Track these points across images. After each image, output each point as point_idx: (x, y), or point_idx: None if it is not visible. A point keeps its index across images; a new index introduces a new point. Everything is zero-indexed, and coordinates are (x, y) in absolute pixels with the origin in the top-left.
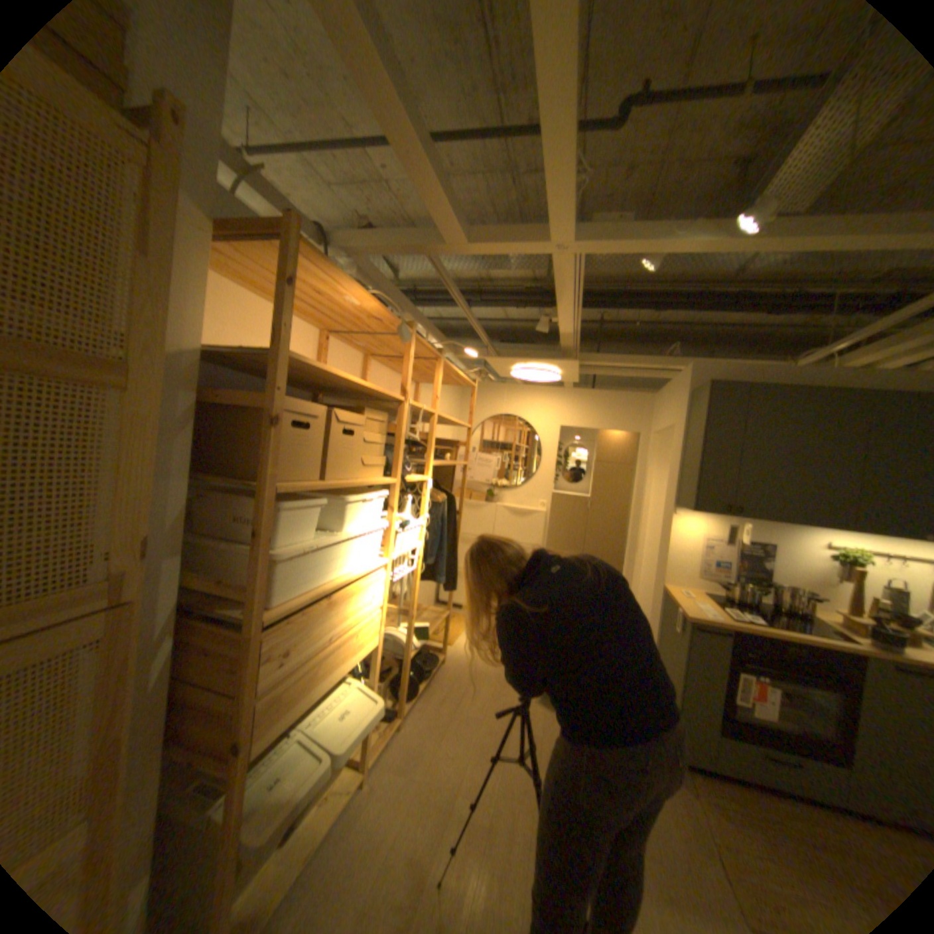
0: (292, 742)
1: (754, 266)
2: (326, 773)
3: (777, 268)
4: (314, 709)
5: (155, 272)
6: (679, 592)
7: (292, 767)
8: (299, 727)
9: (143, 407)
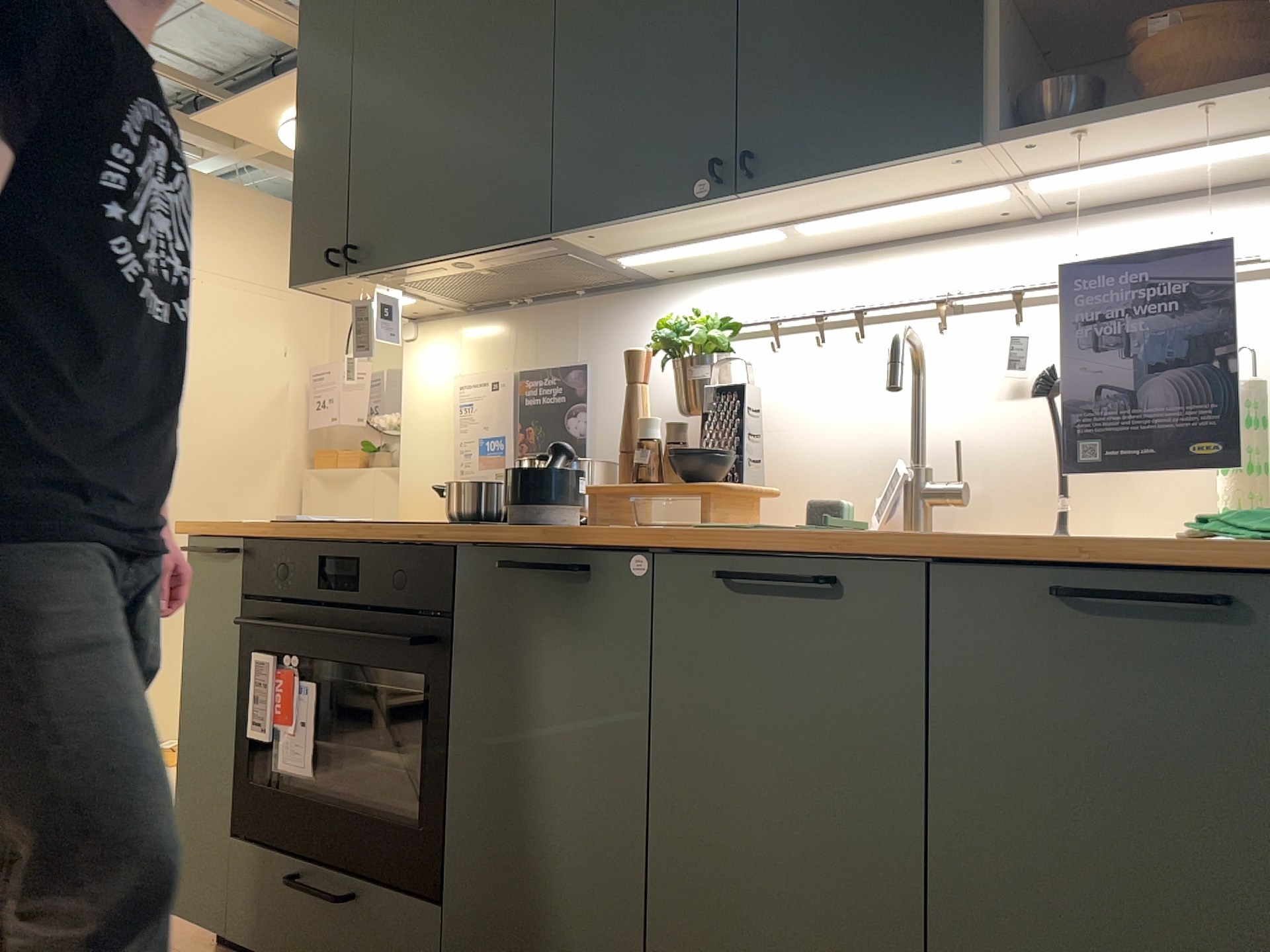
0: None
1: None
2: None
3: None
4: None
5: None
6: None
7: None
8: None
9: None
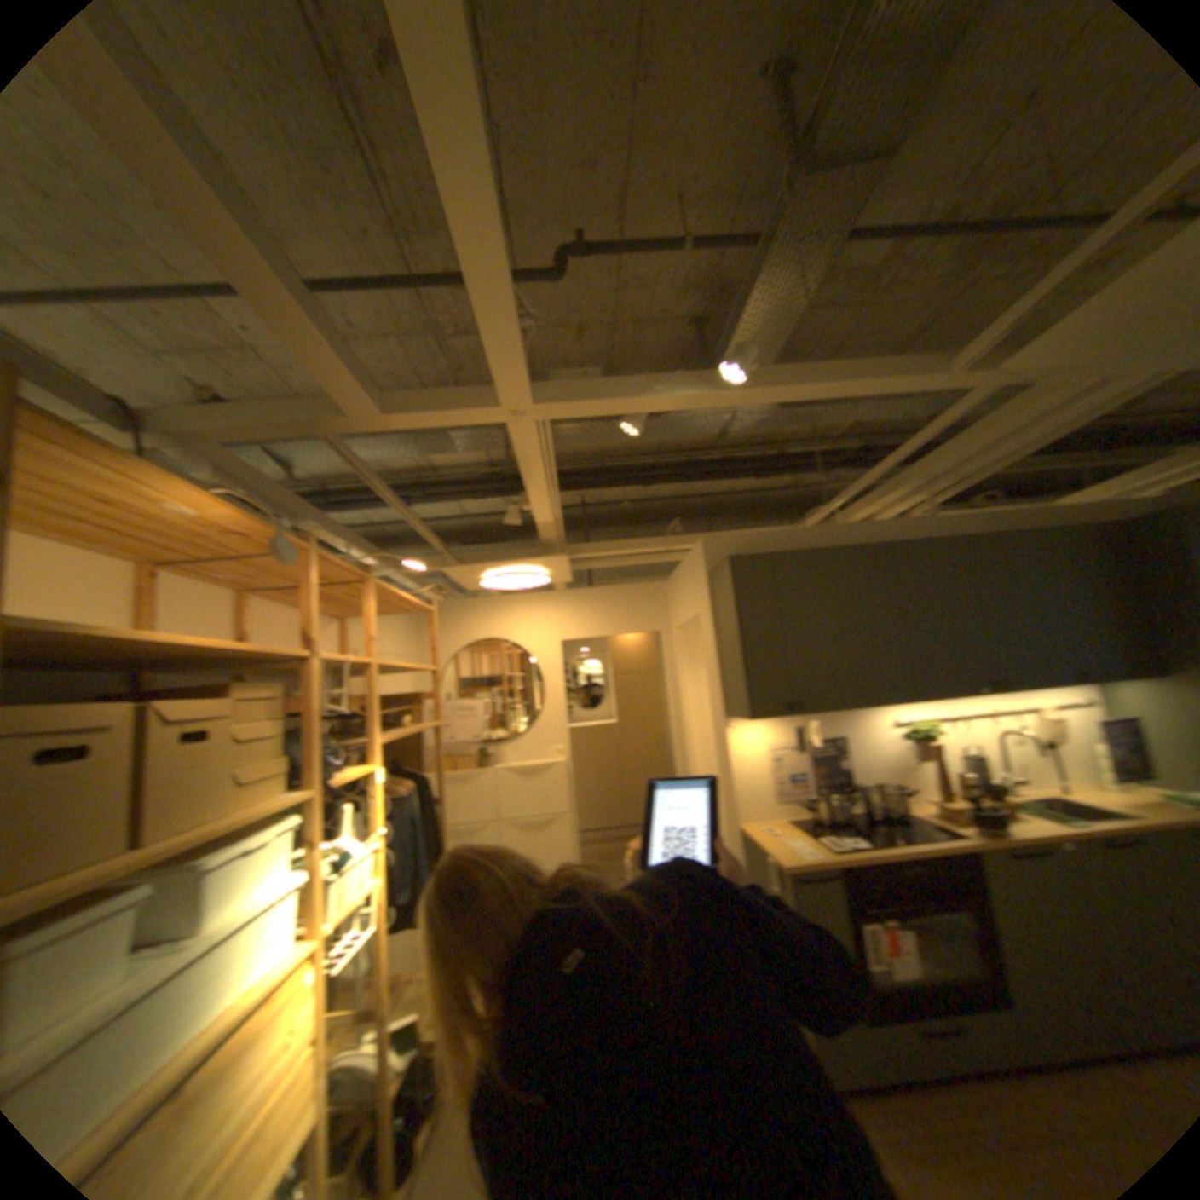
0: None
1: (734, 429)
2: None
3: (757, 429)
4: None
5: None
6: (760, 831)
7: None
8: None
9: None
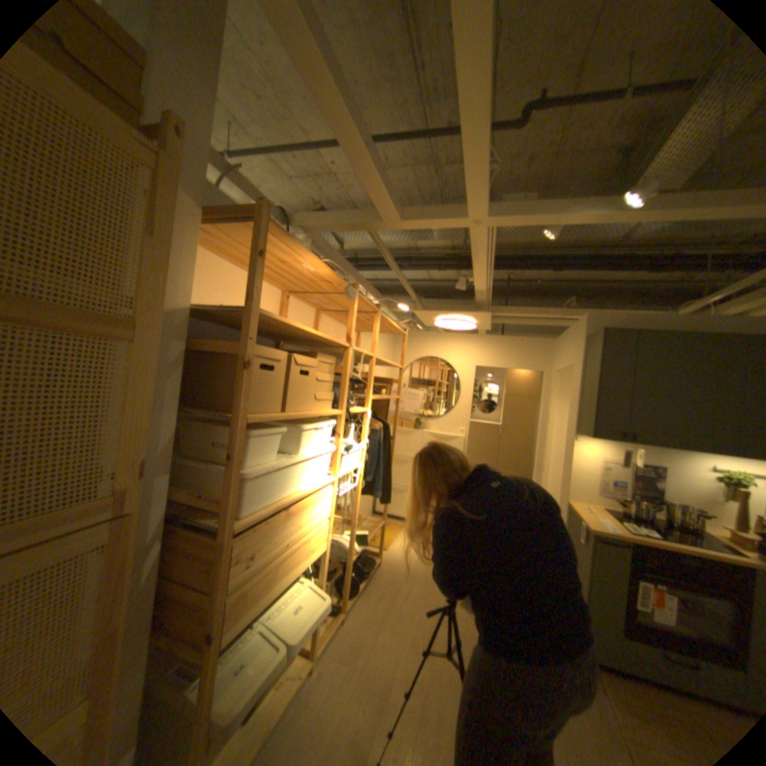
0: (255, 633)
1: (637, 233)
2: (282, 661)
3: (657, 234)
4: (273, 604)
5: (158, 249)
6: (582, 508)
7: (254, 655)
8: (260, 619)
9: (146, 355)
